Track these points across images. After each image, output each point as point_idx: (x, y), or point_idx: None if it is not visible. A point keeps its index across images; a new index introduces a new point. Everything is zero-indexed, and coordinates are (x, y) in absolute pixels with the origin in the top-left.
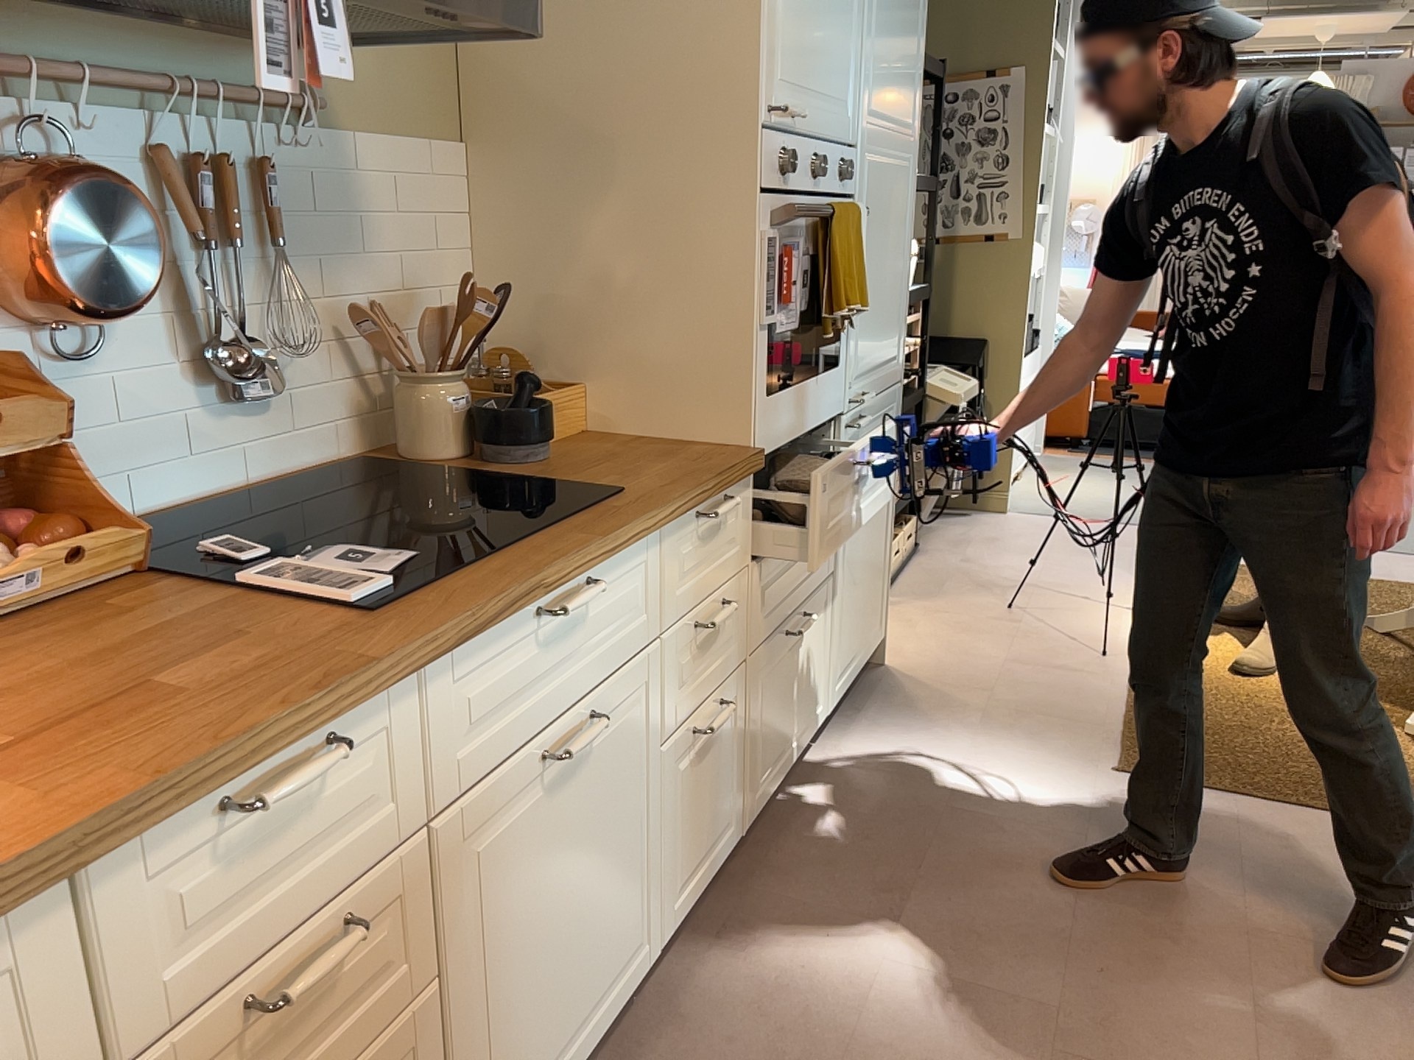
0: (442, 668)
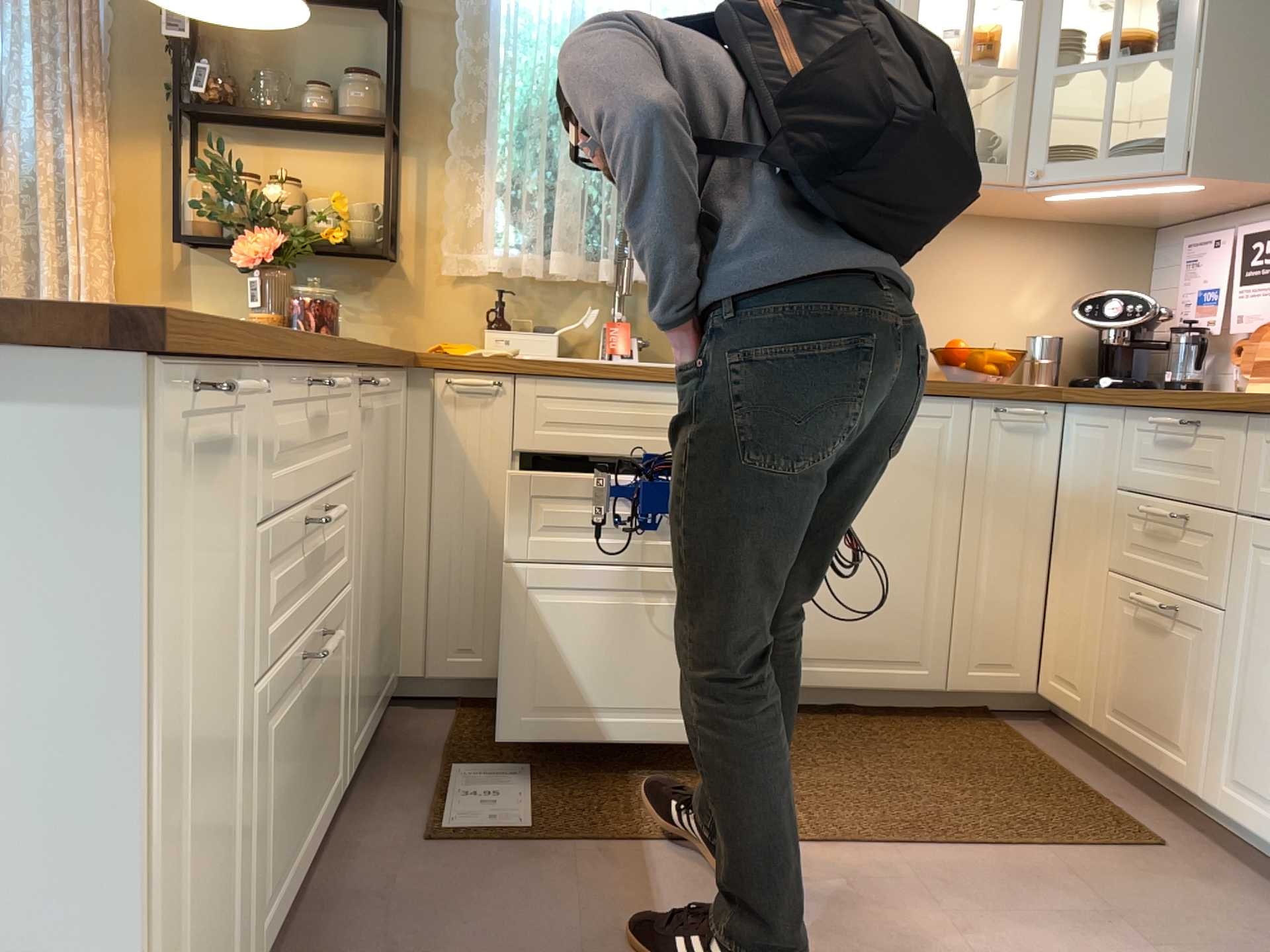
0: (1261, 429)
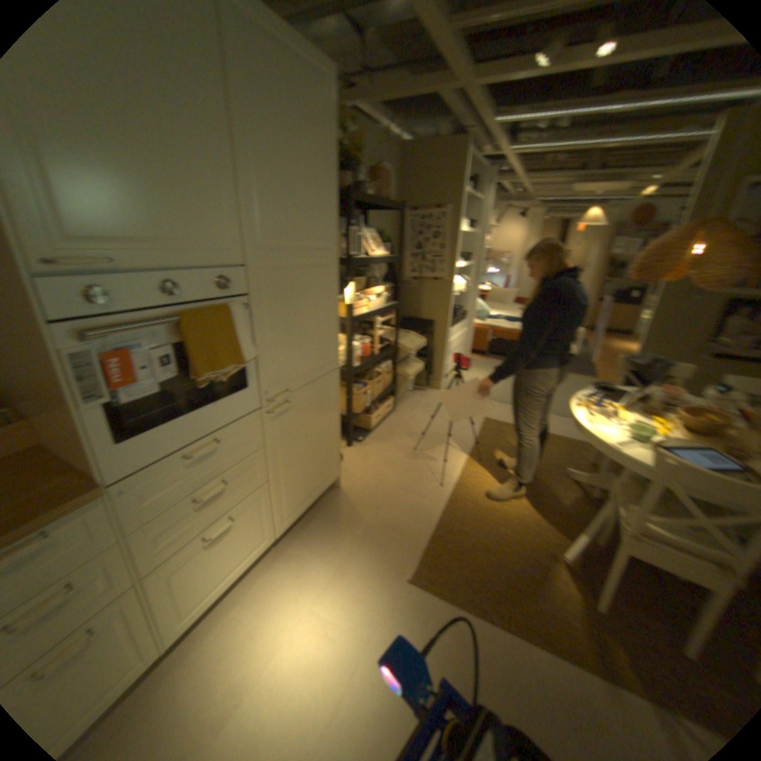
0: None
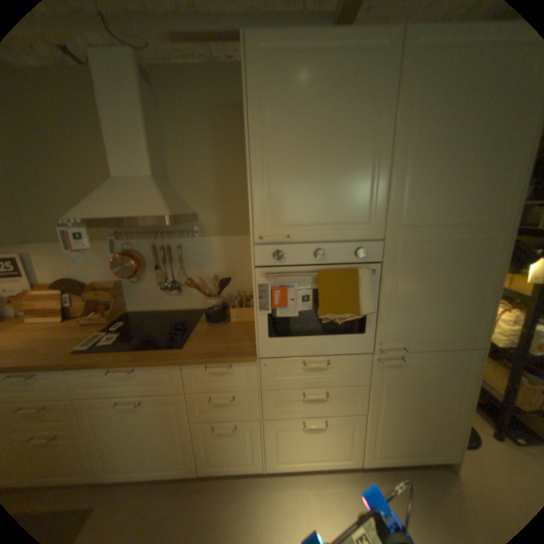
0: (69, 372)
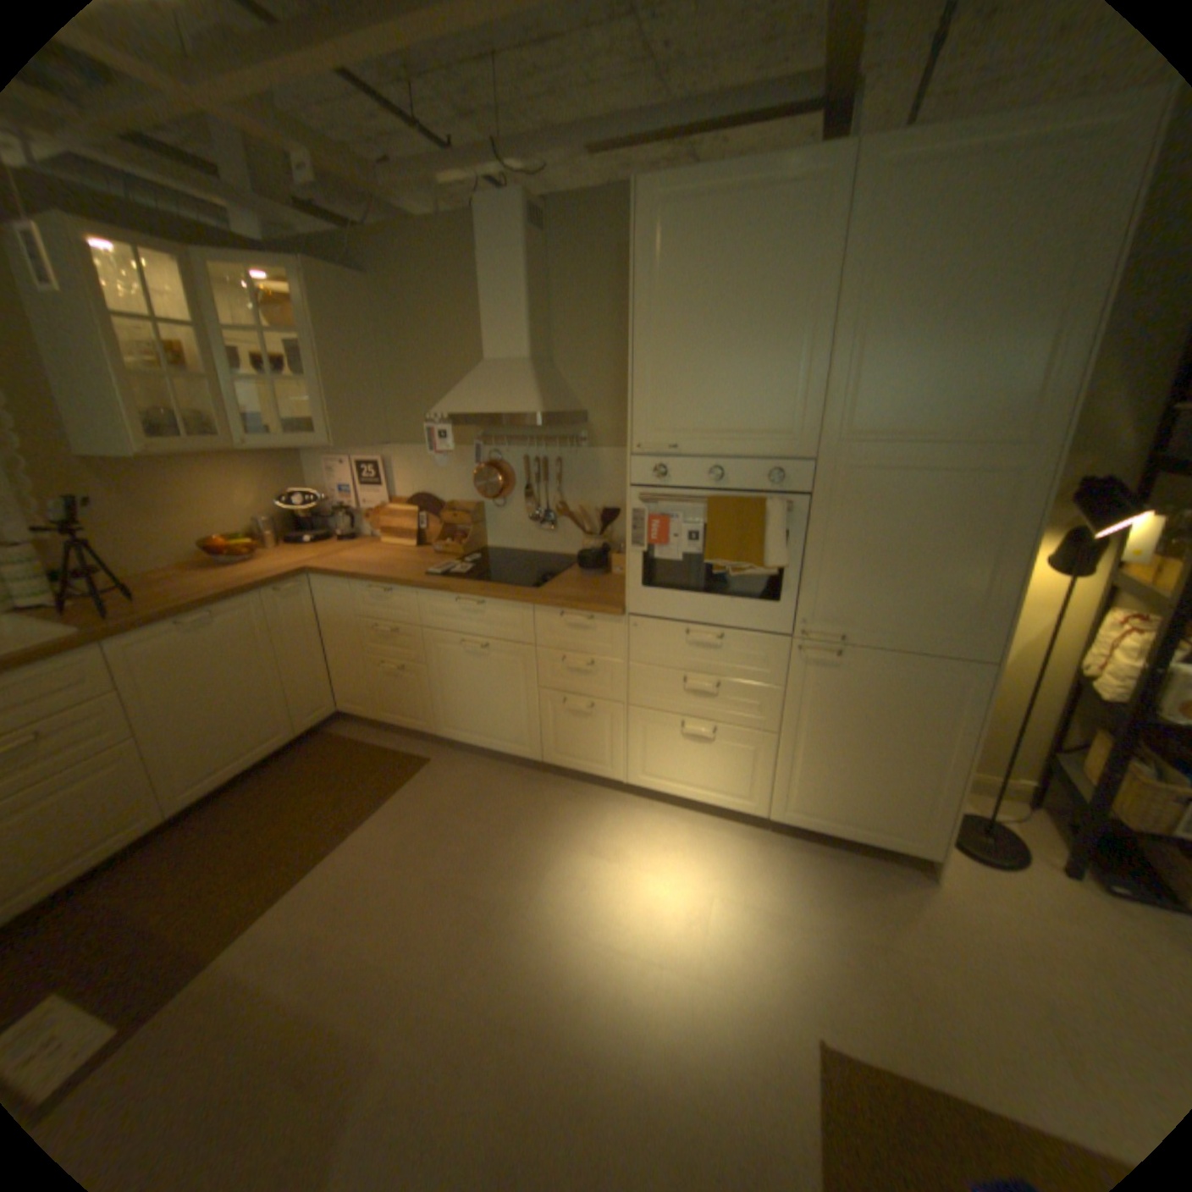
0: (421, 594)
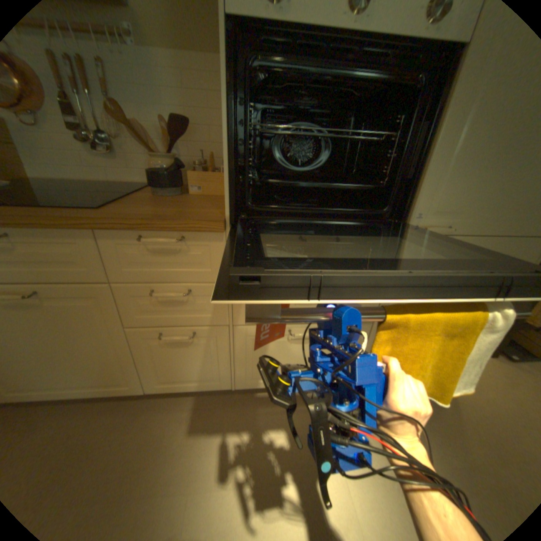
0: None
